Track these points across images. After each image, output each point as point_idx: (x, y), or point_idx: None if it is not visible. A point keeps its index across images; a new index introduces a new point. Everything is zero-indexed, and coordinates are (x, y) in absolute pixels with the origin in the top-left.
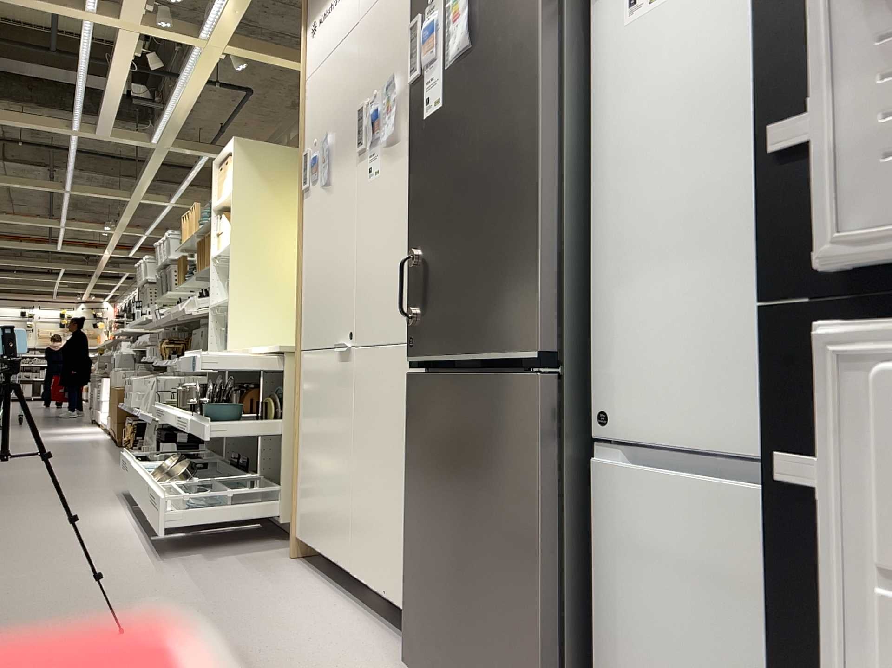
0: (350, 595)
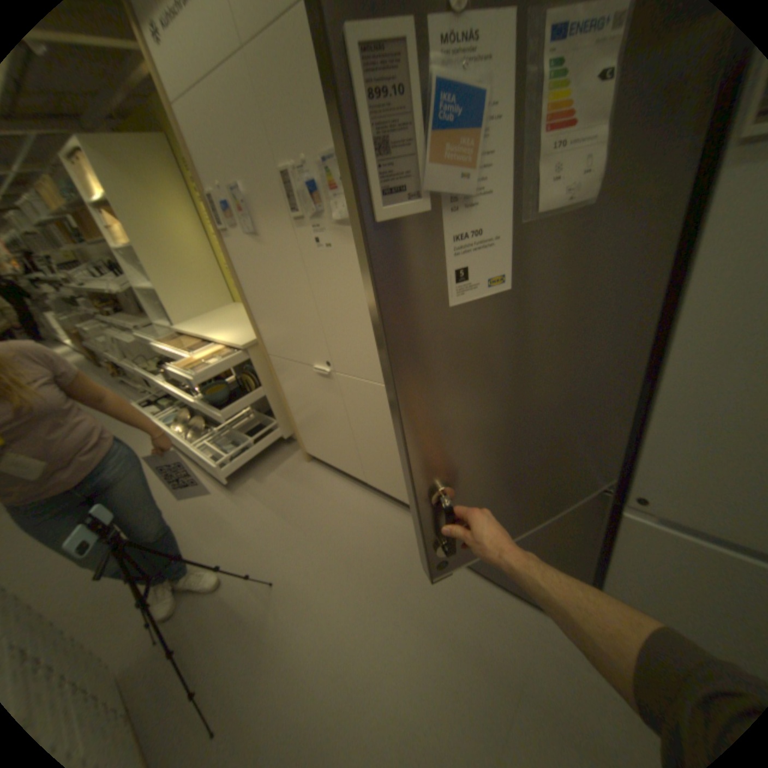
0: (364, 486)
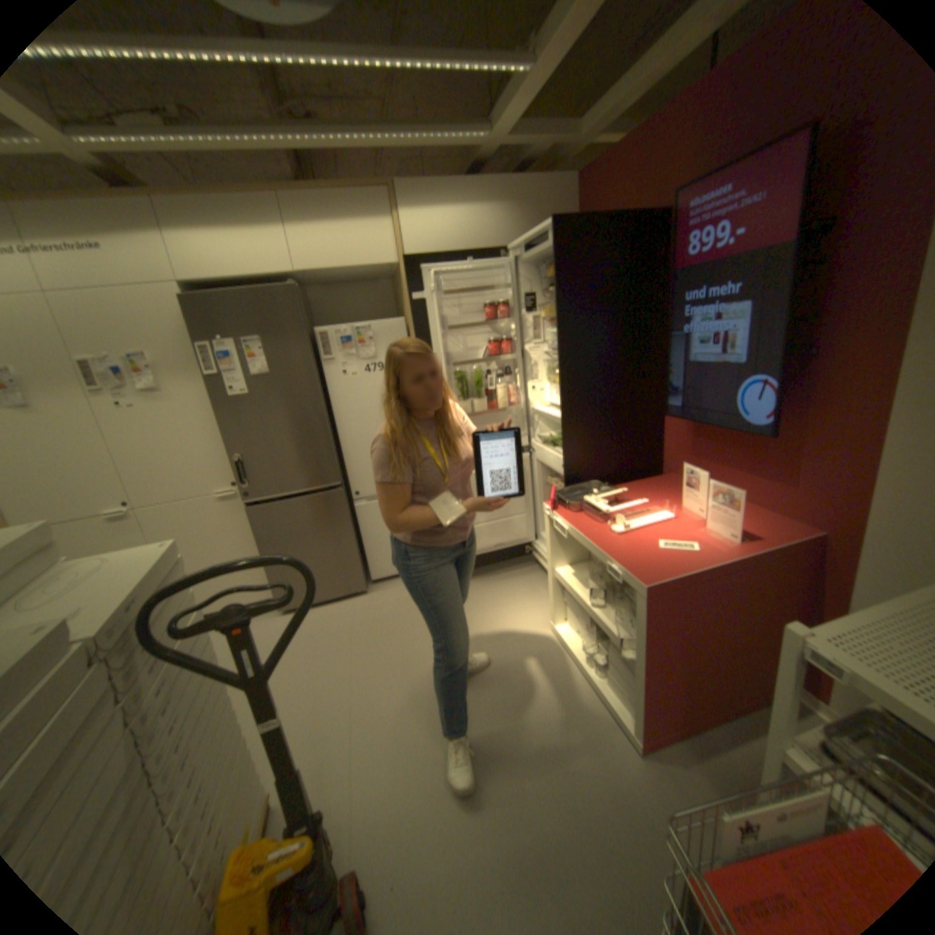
0: None
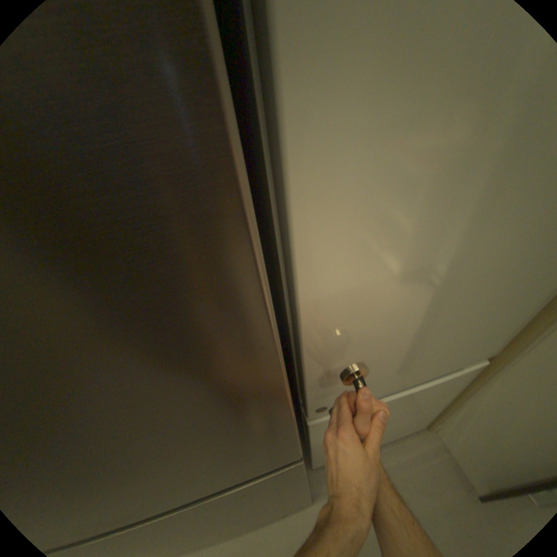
0: None
